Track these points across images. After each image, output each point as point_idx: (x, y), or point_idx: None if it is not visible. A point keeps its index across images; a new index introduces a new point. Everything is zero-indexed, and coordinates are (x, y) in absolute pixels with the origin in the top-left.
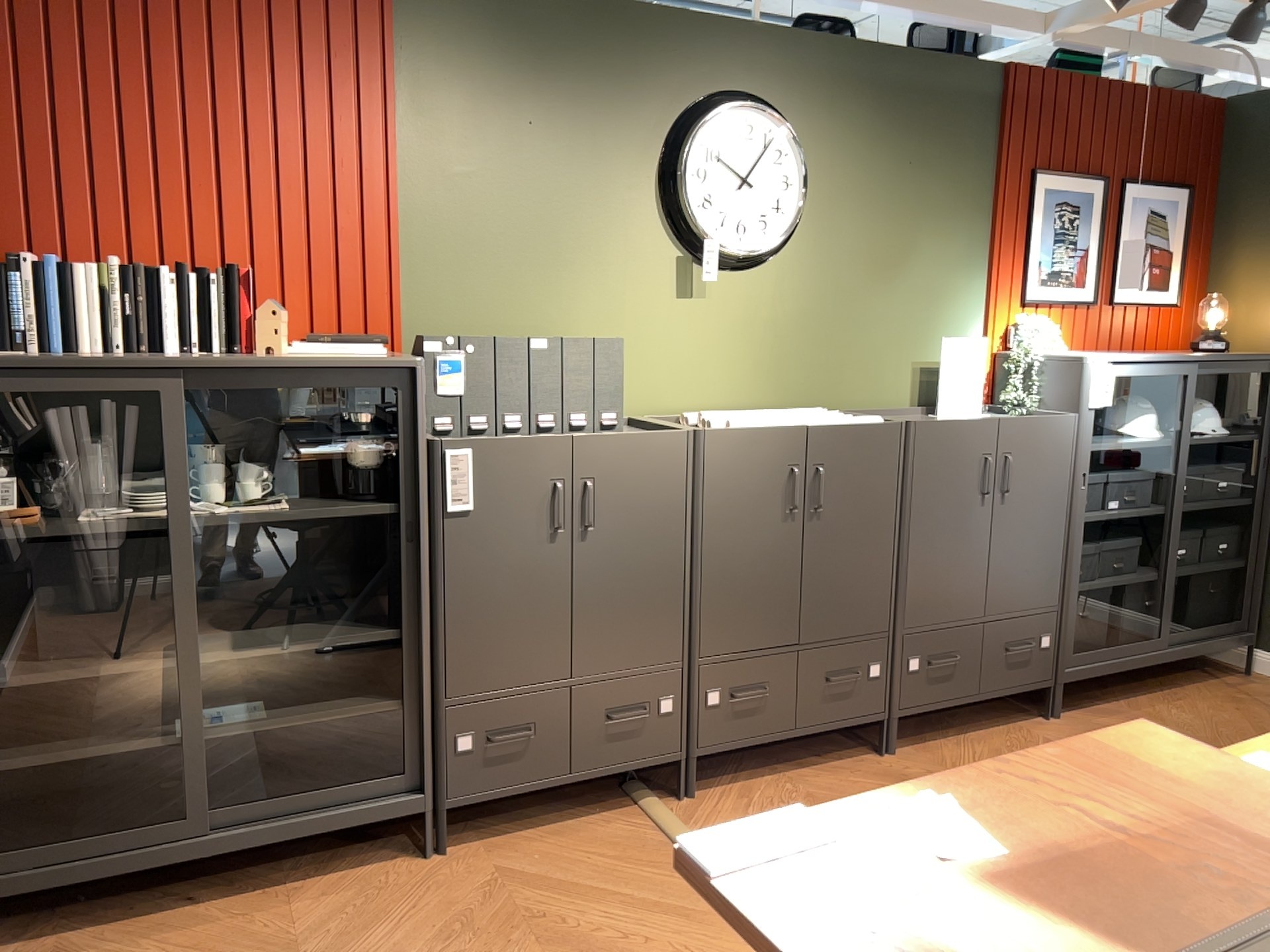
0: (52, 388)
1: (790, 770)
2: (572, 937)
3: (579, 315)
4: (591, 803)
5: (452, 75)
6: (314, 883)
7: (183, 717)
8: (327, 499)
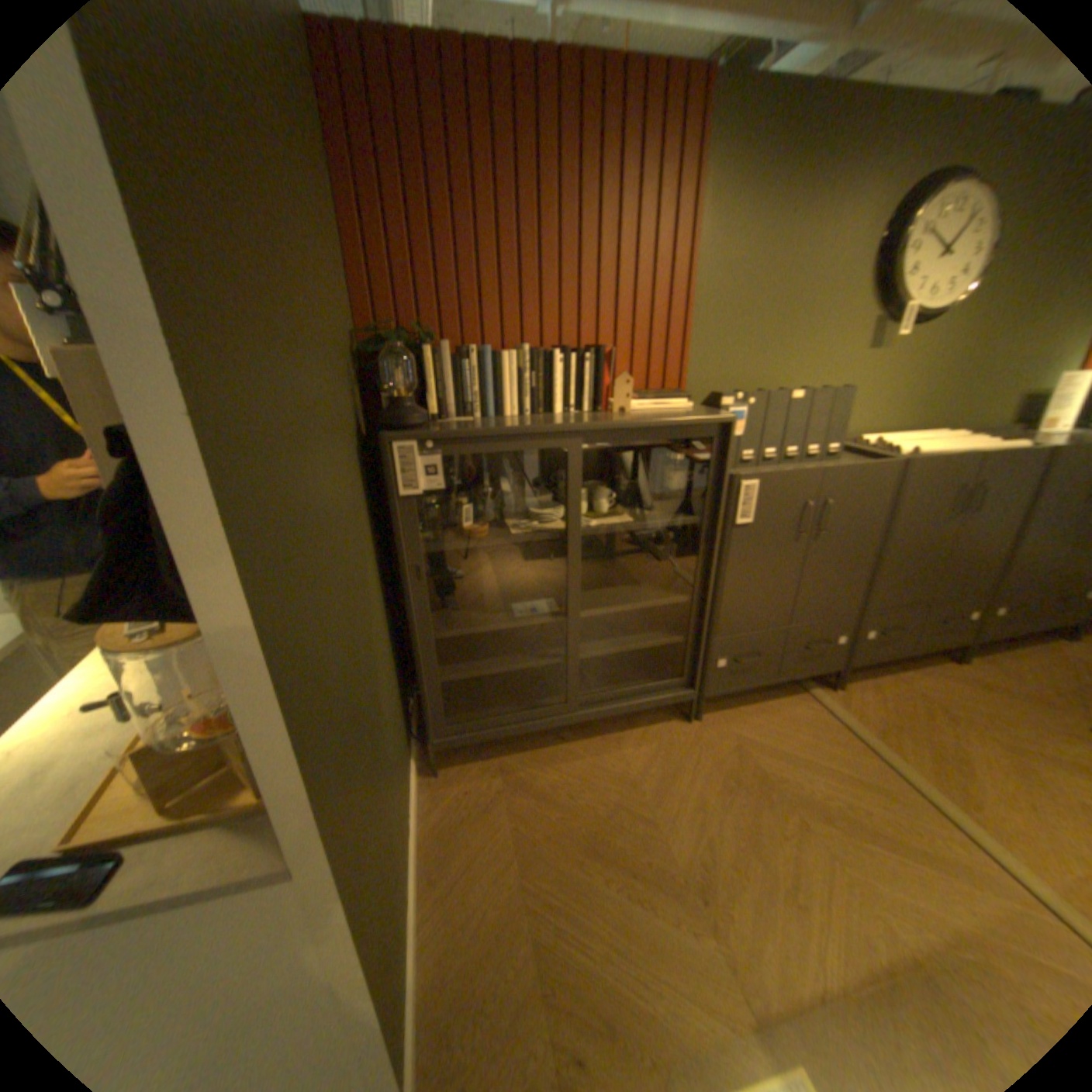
0: (501, 449)
1: (900, 672)
2: (814, 802)
3: (800, 366)
4: (776, 688)
5: (743, 170)
6: (630, 736)
7: (569, 651)
8: (647, 510)
